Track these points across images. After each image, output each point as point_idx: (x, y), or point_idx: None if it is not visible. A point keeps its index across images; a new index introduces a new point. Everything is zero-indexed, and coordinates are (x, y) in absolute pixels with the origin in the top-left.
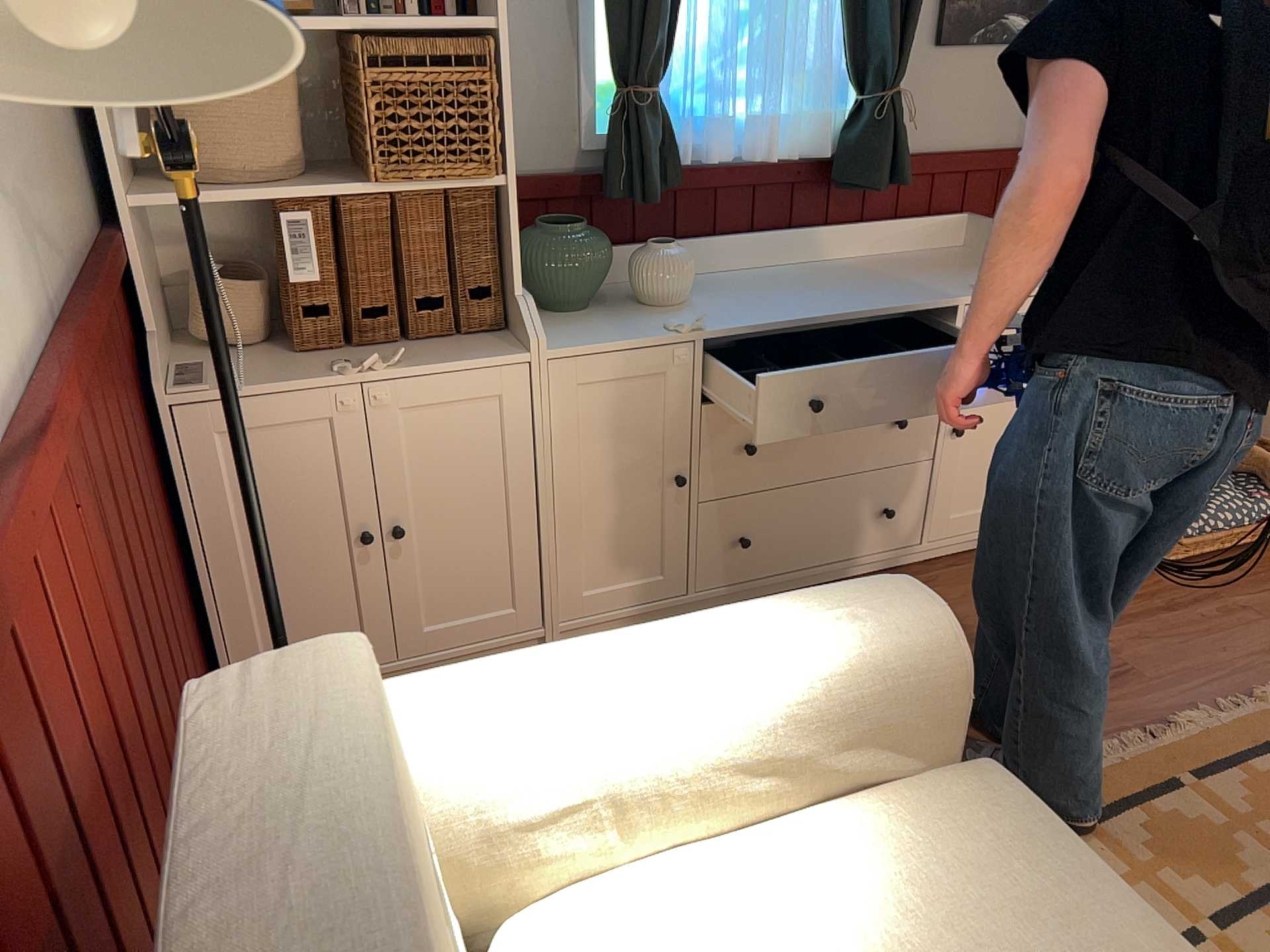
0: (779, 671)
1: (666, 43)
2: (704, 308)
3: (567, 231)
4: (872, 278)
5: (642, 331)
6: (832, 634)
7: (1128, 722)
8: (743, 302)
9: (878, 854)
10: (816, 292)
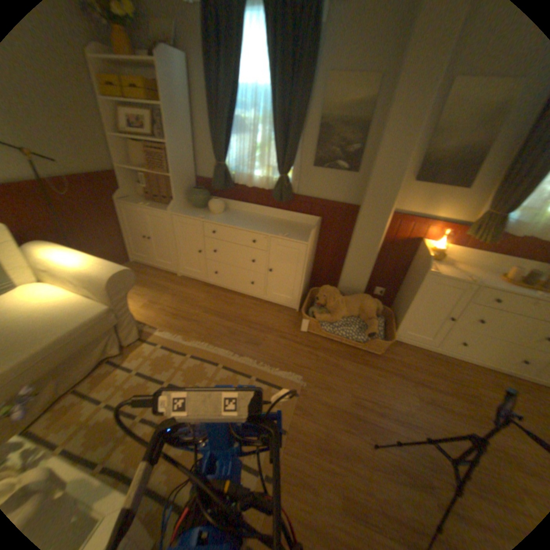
0: (81, 267)
1: (224, 152)
2: (218, 216)
3: (195, 190)
4: (268, 224)
5: (195, 215)
6: (96, 267)
7: (236, 350)
8: (228, 218)
9: (69, 303)
10: (247, 221)
